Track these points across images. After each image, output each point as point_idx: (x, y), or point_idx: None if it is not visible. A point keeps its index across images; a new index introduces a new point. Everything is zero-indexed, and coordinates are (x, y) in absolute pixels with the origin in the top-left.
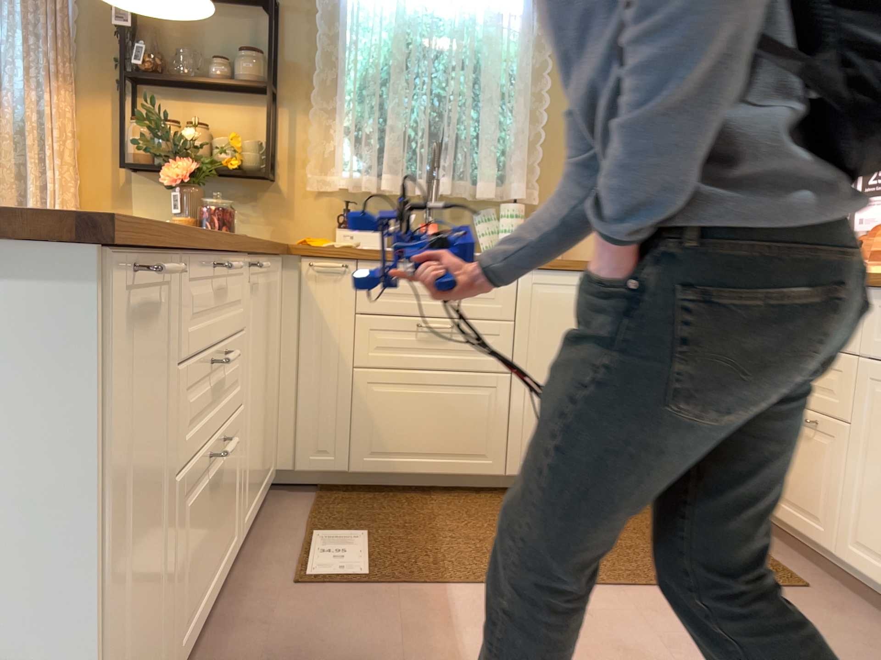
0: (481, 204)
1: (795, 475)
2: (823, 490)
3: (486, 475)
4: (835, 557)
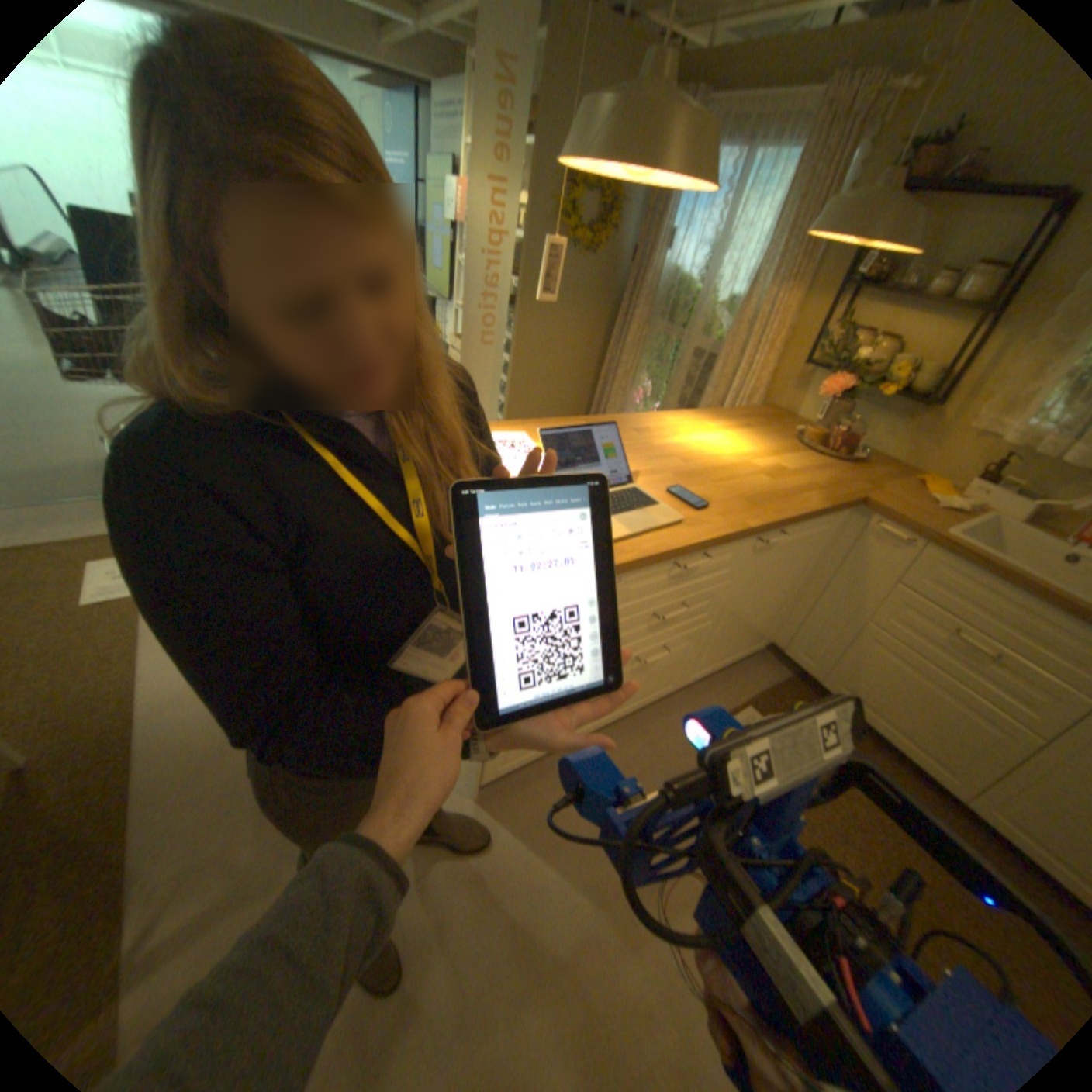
0: None
1: None
2: None
3: (946, 788)
4: None
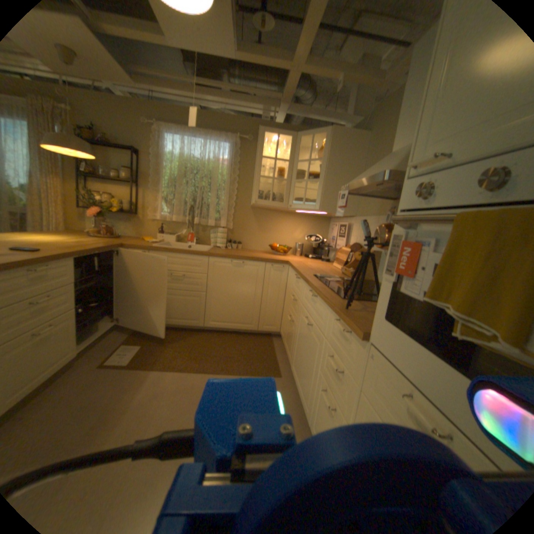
0: (212, 227)
1: (288, 336)
2: (291, 344)
3: (196, 326)
4: (291, 367)
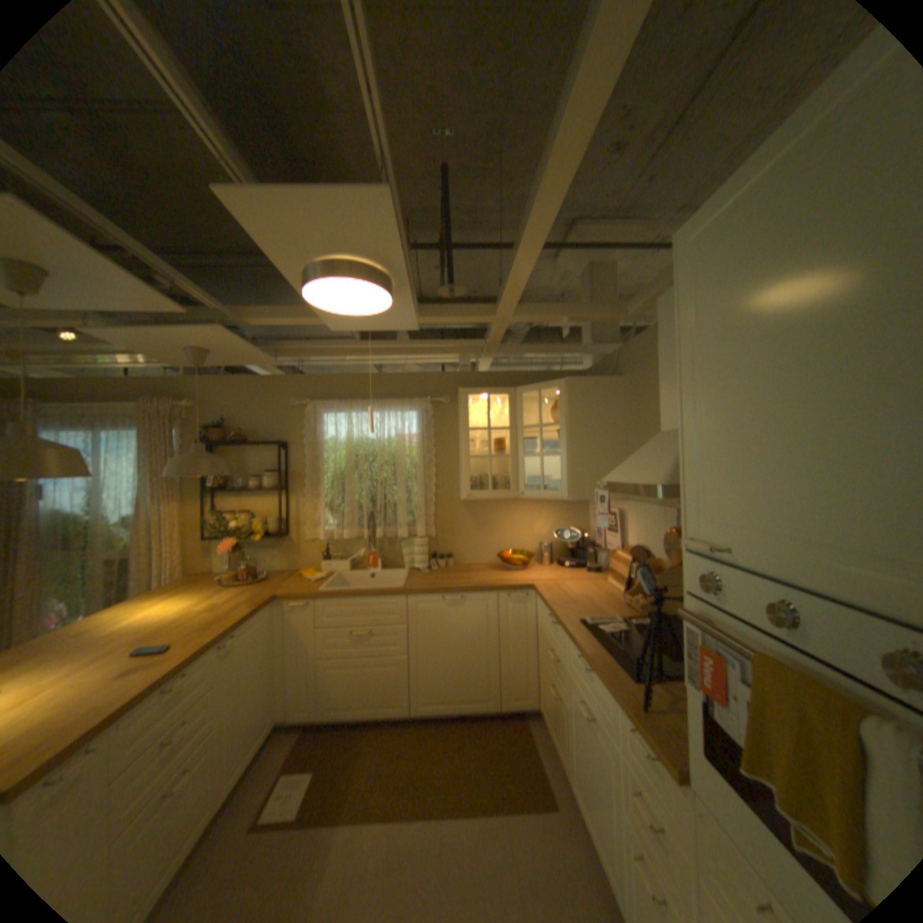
0: (404, 537)
1: (558, 726)
2: (566, 743)
3: (398, 717)
4: (572, 789)
